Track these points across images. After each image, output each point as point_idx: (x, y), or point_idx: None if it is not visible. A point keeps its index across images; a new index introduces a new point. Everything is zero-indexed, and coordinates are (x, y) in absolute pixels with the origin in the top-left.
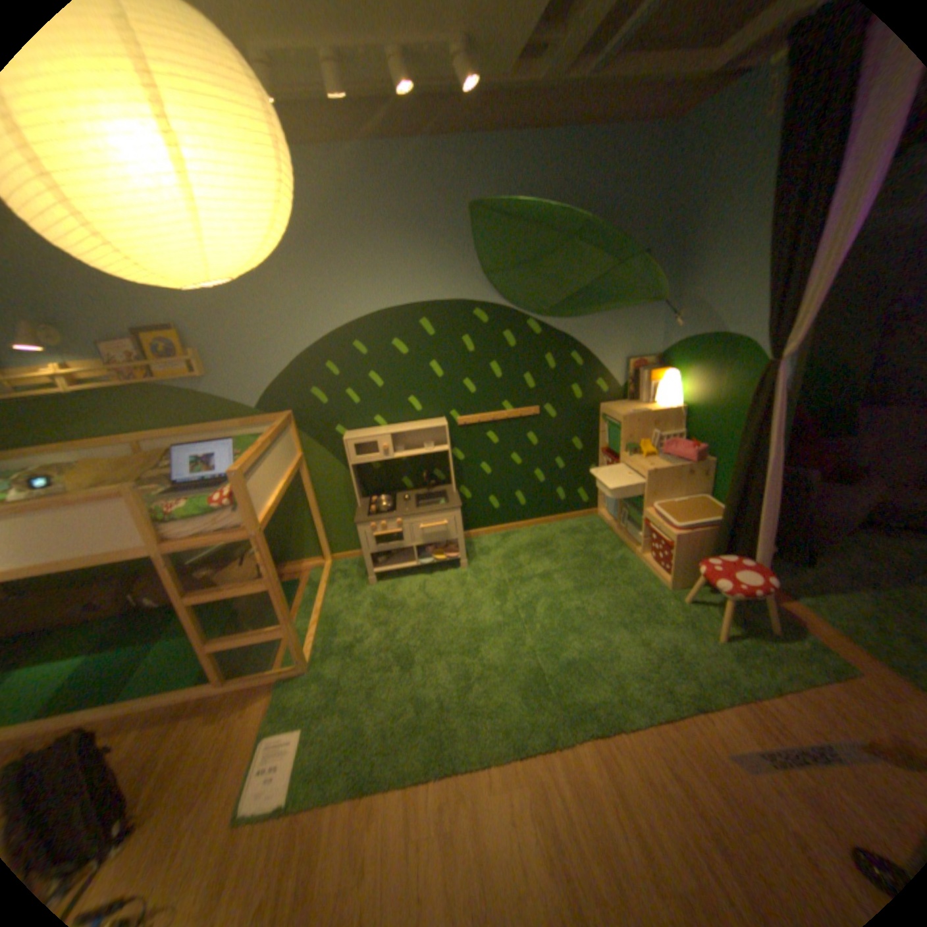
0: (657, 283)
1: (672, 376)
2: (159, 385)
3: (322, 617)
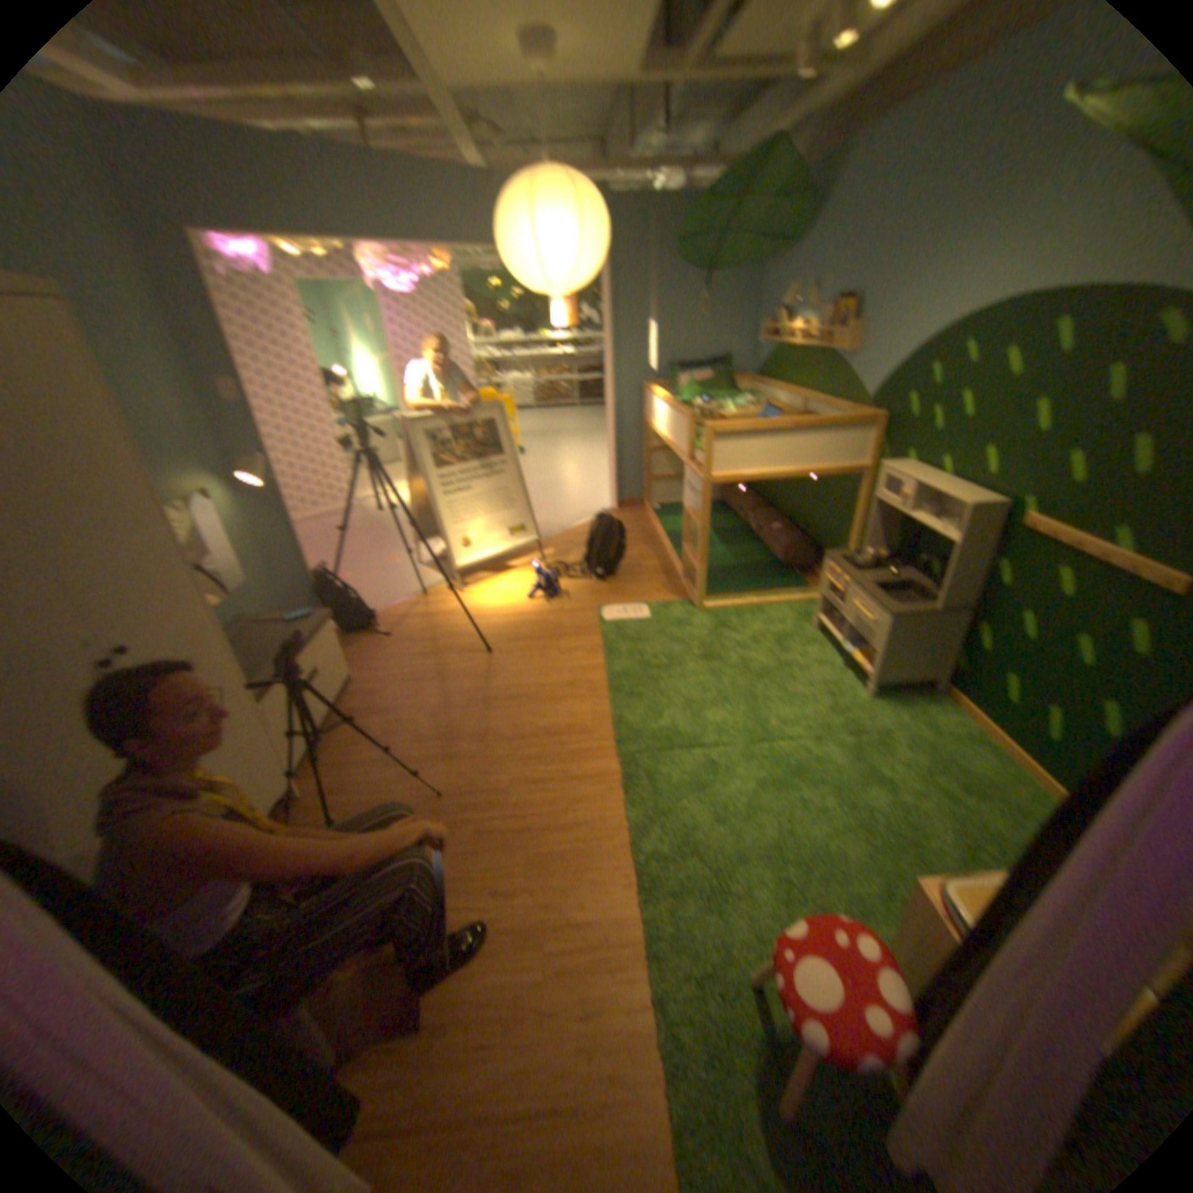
0: None
1: None
2: (835, 354)
3: (760, 609)
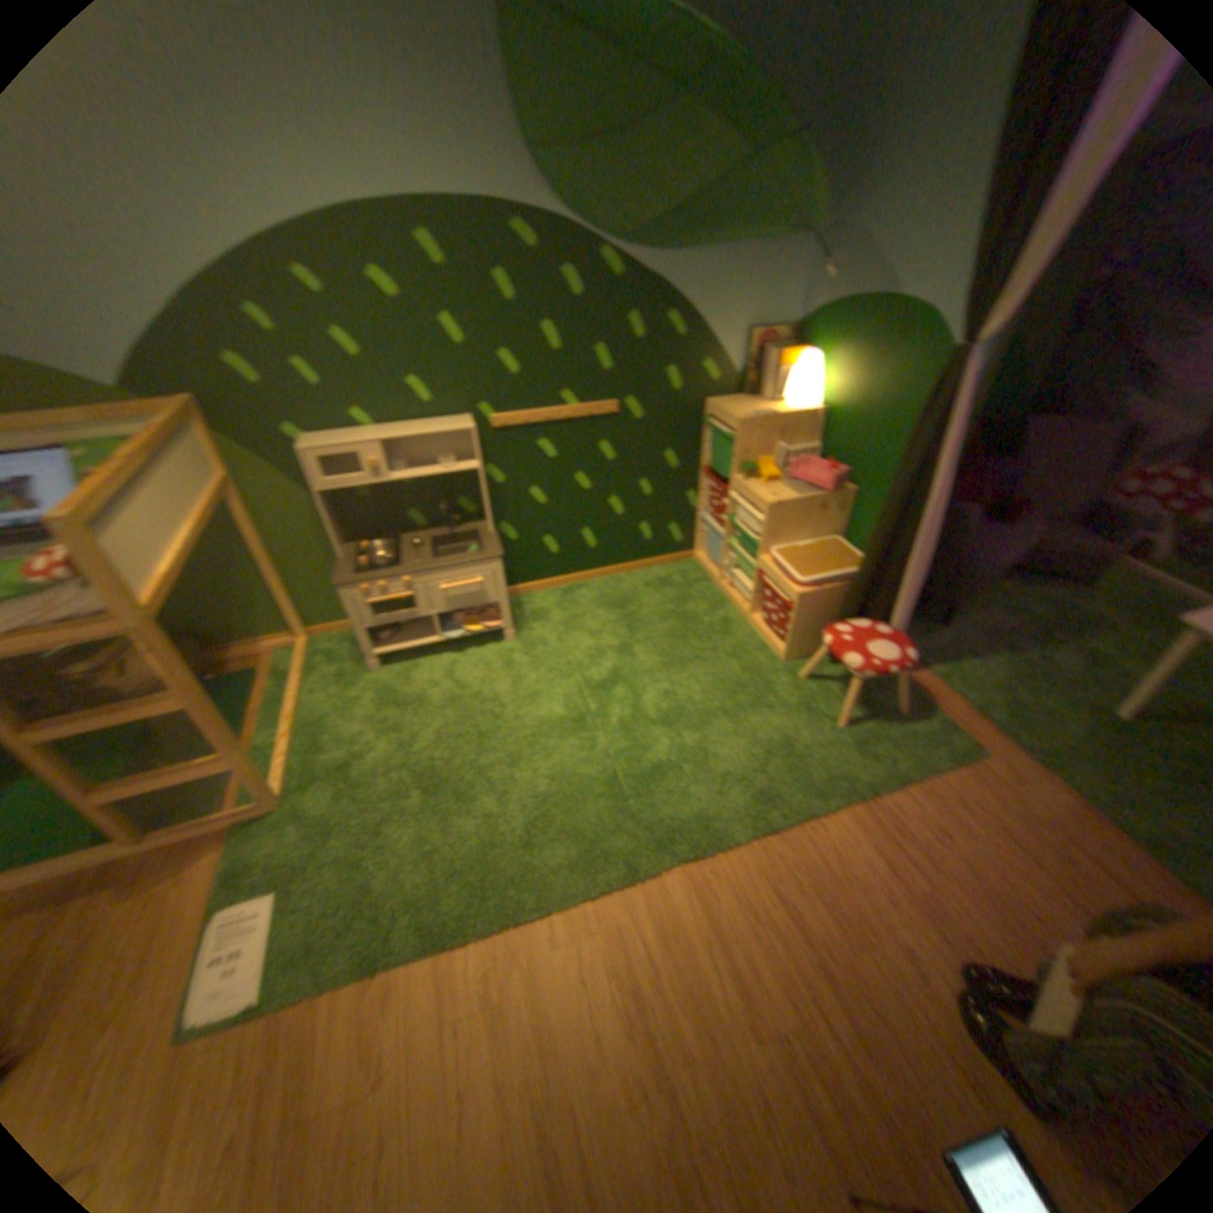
0: (810, 199)
1: (813, 361)
2: None
3: (298, 725)
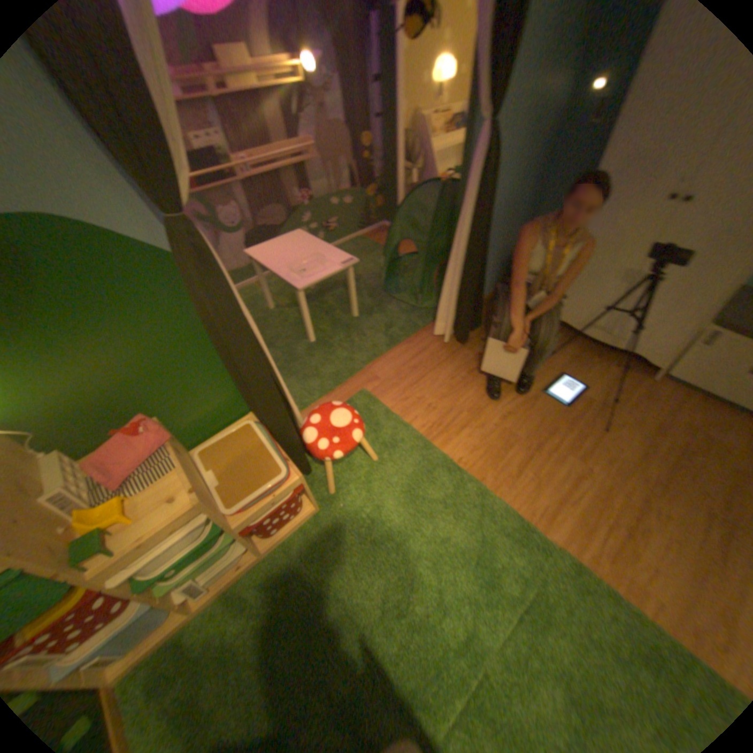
0: None
1: None
2: None
3: None
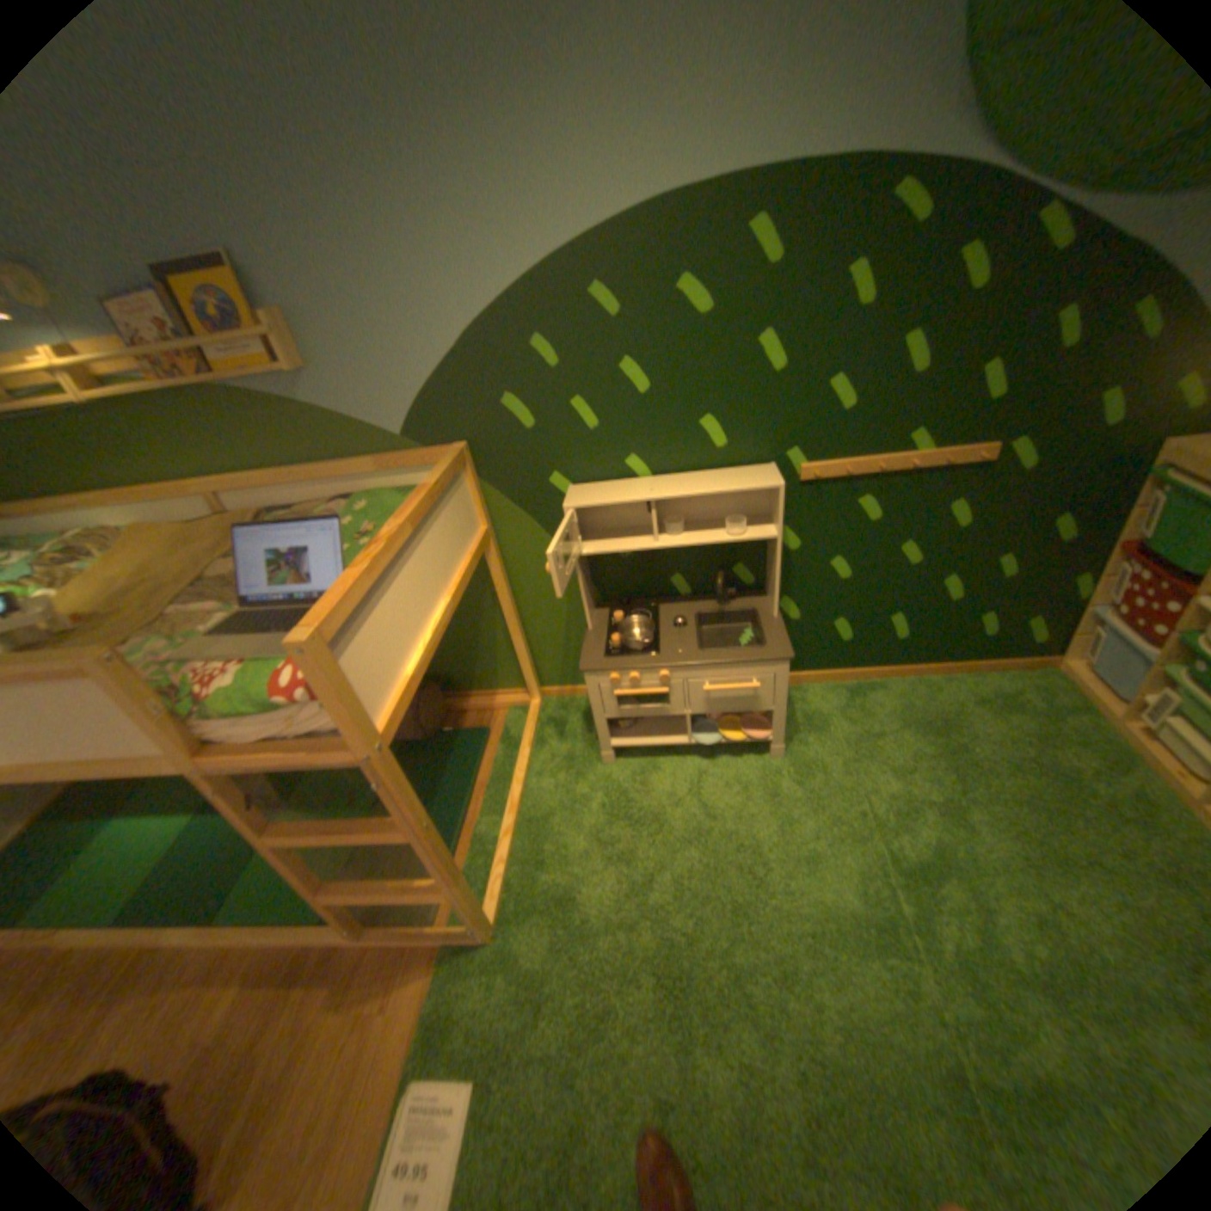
0: None
1: None
2: (229, 388)
3: (521, 818)
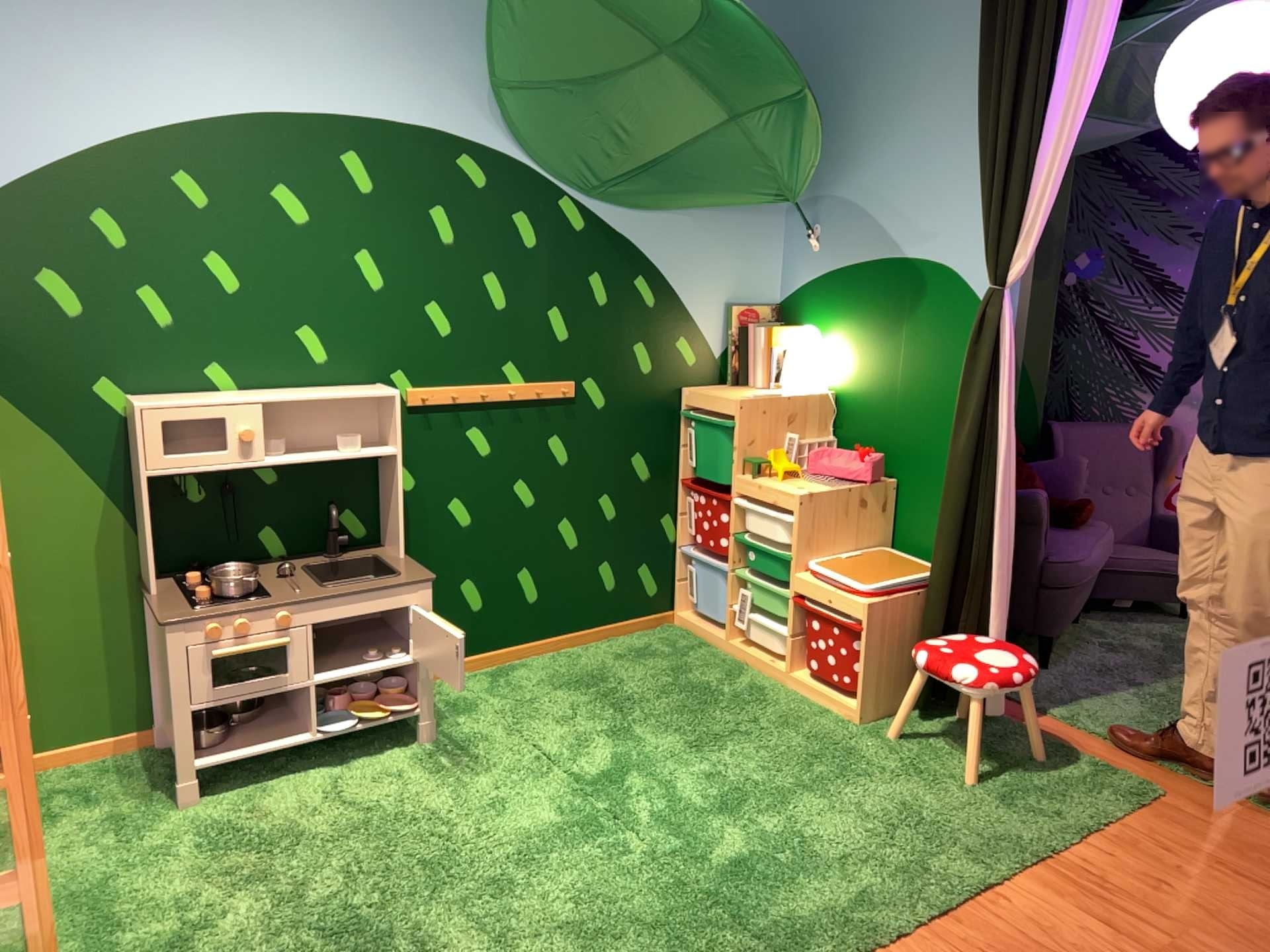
0: (793, 162)
1: (812, 335)
2: None
3: (52, 897)
